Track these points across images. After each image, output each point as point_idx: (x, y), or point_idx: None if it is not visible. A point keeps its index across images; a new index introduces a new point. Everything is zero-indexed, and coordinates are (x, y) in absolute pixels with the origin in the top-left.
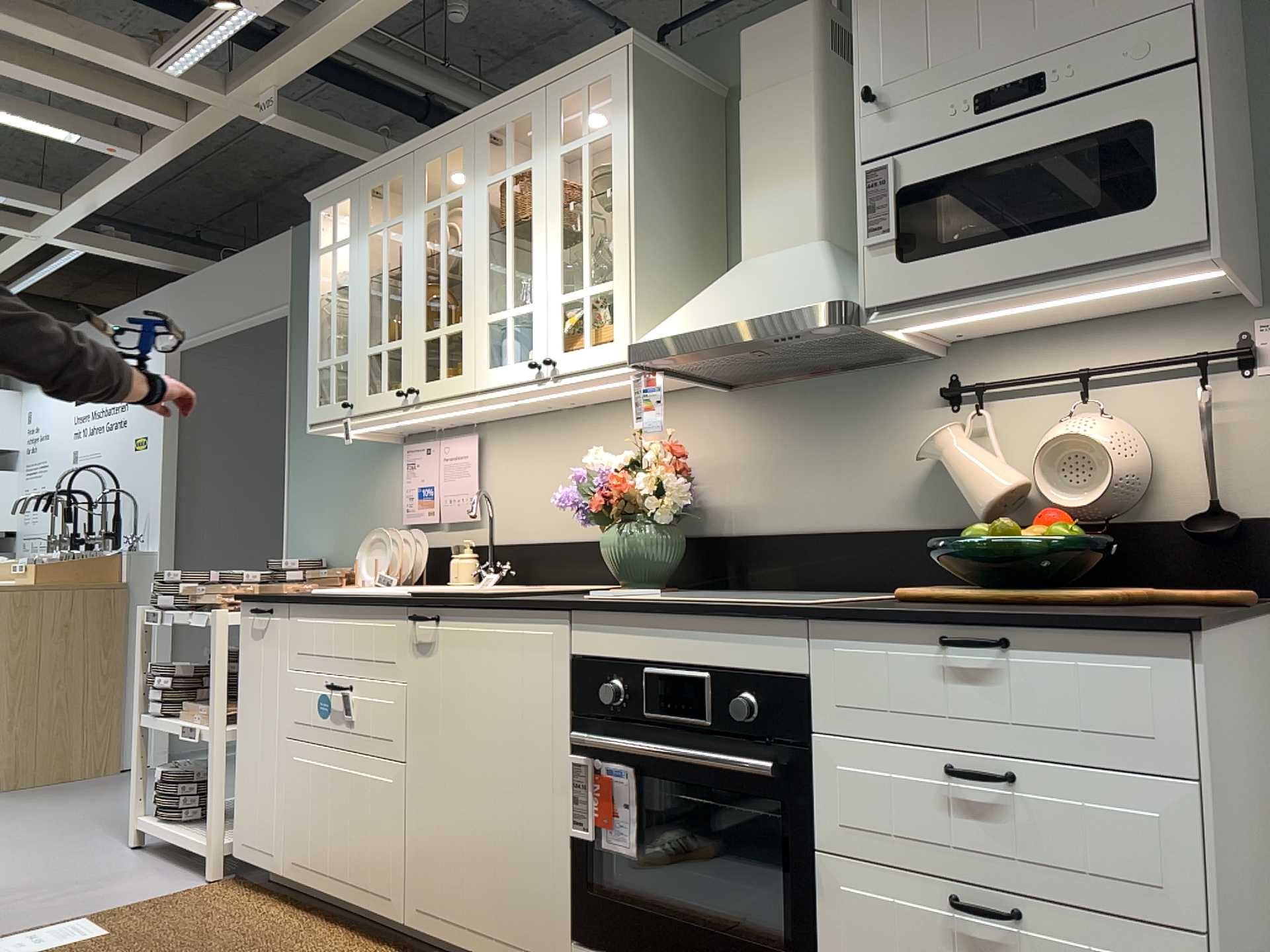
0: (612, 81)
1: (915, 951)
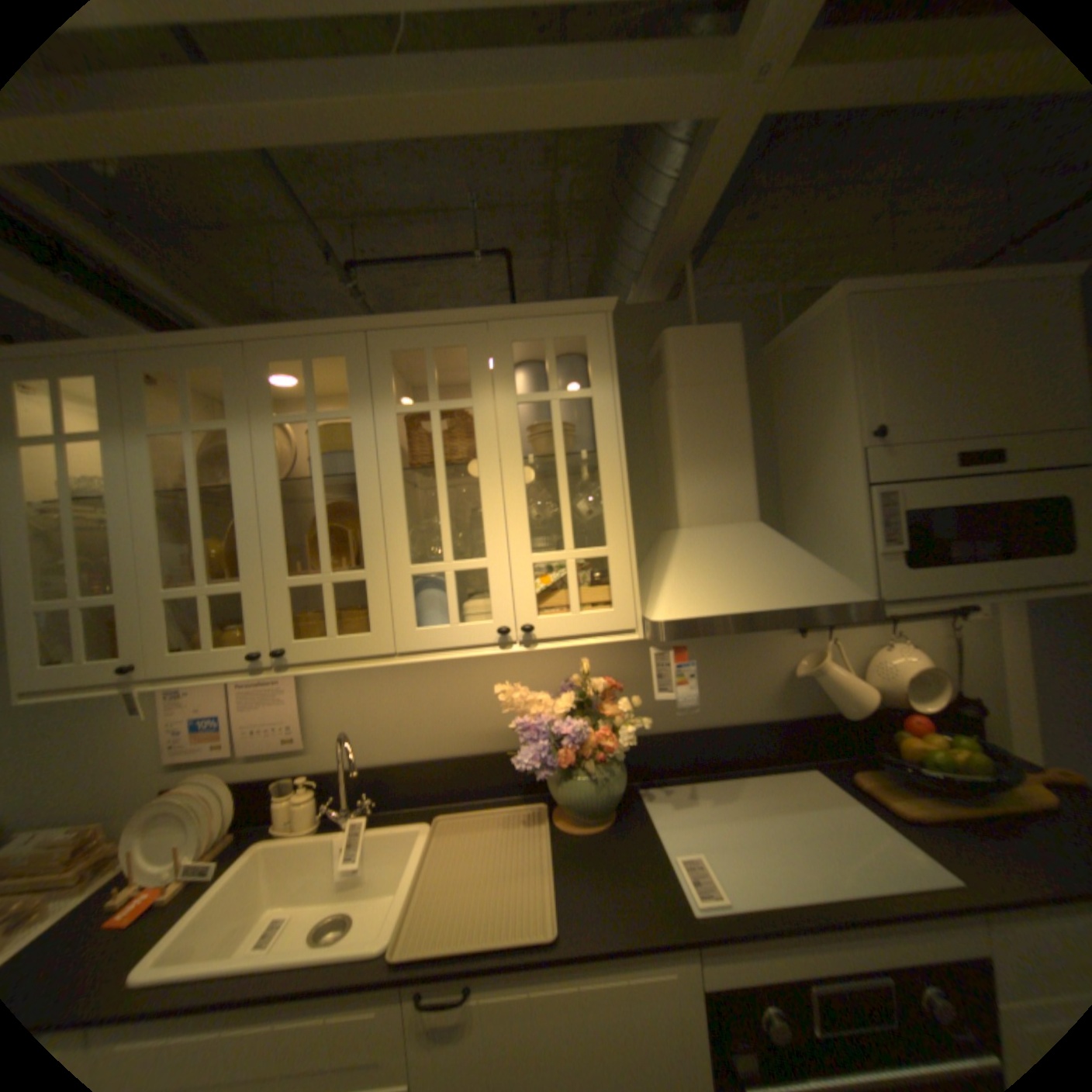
0: (590, 340)
1: None
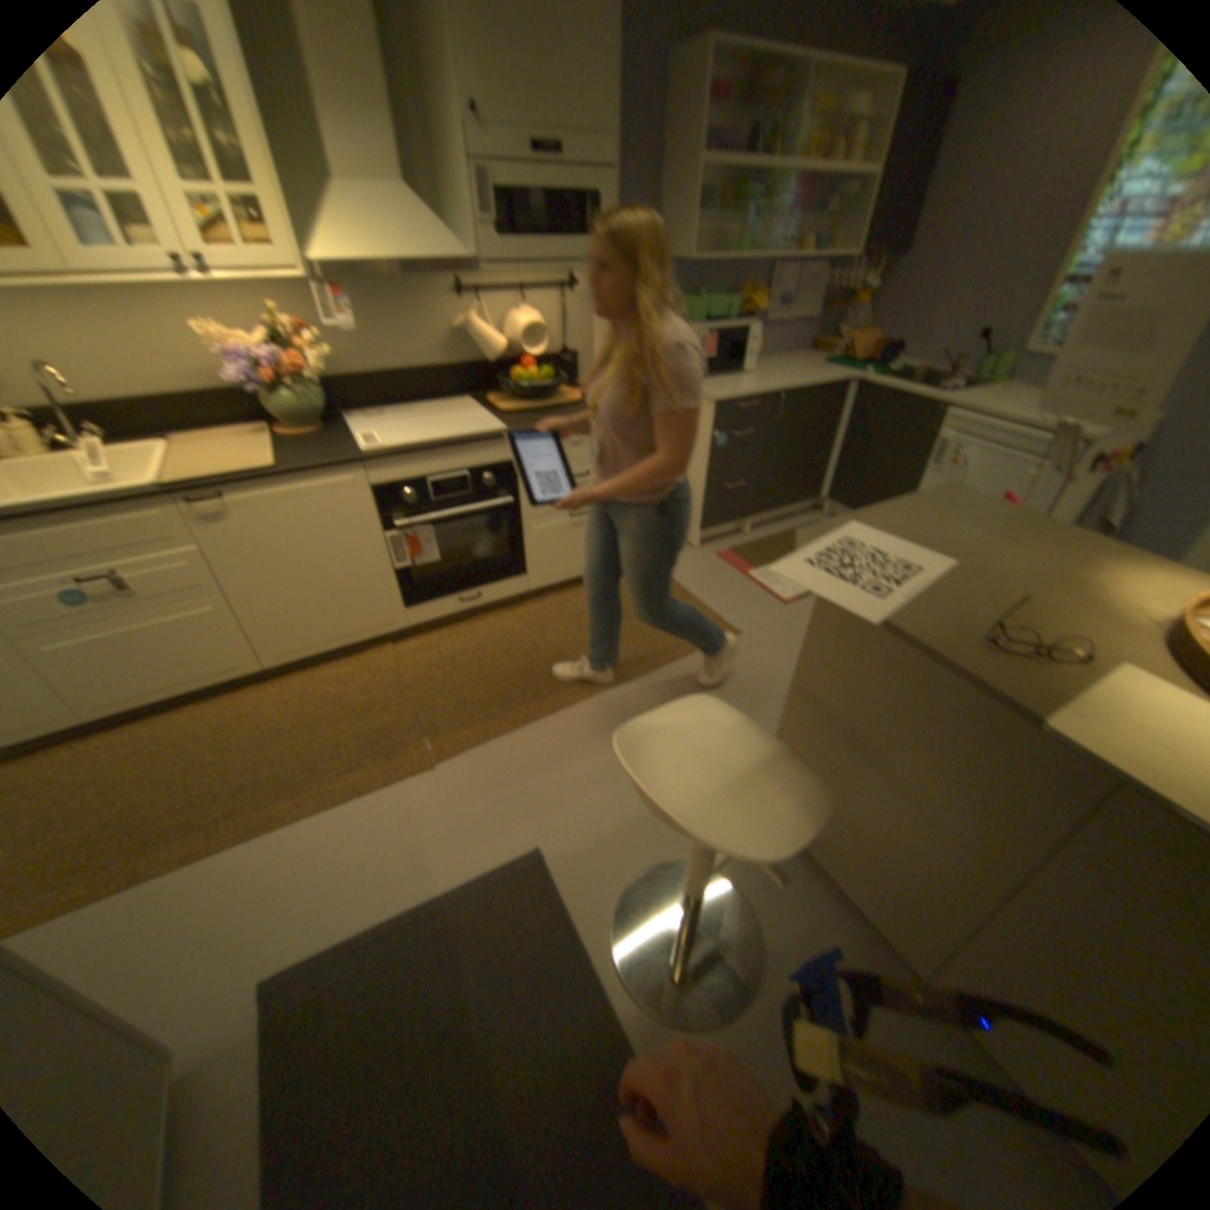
0: None
1: (560, 537)
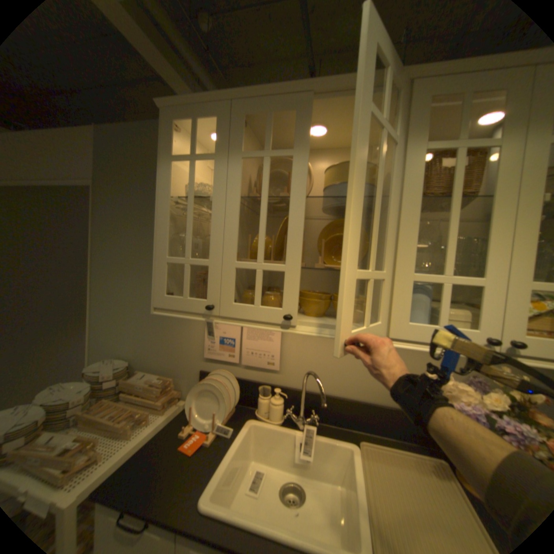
0: None
1: None
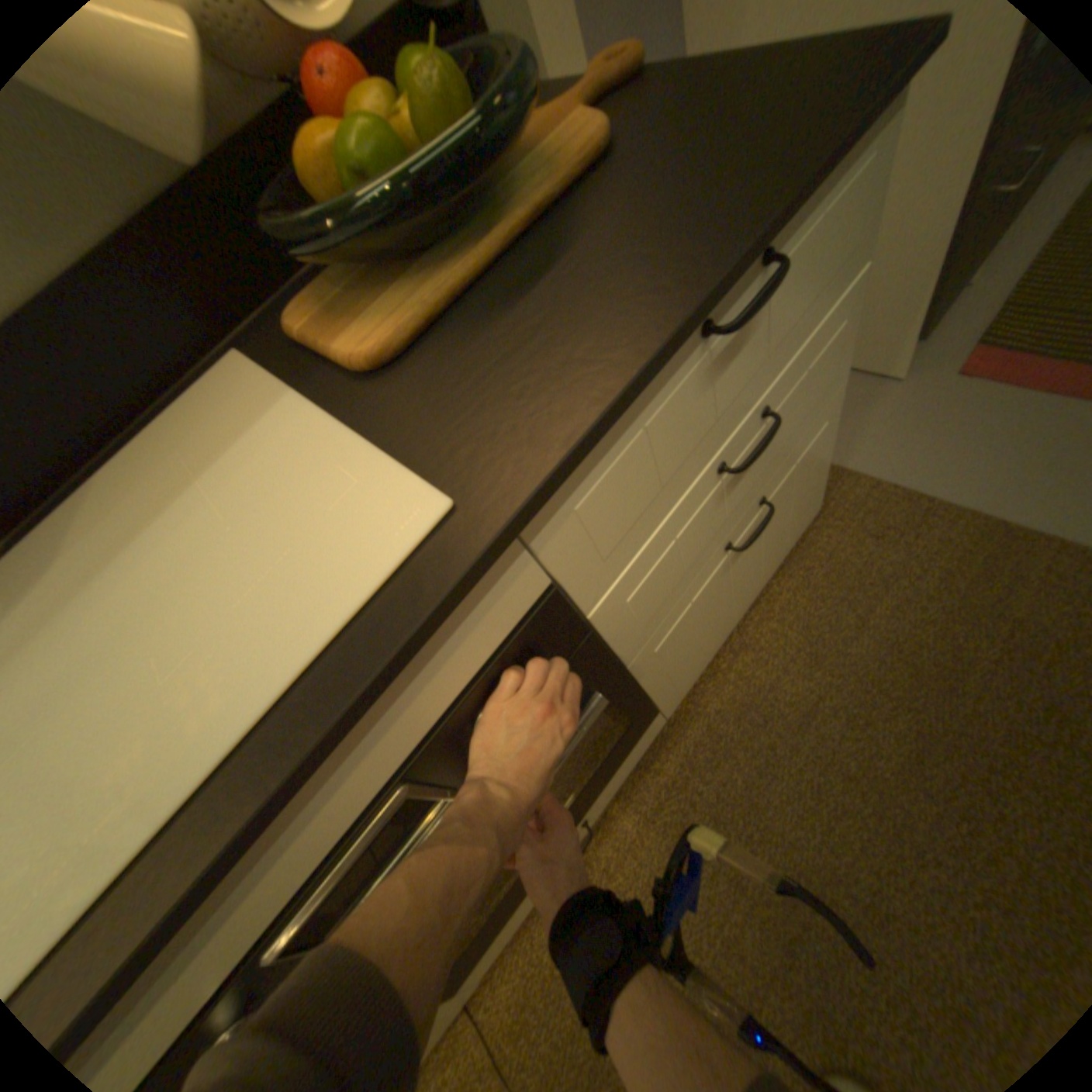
0: None
1: (706, 605)
